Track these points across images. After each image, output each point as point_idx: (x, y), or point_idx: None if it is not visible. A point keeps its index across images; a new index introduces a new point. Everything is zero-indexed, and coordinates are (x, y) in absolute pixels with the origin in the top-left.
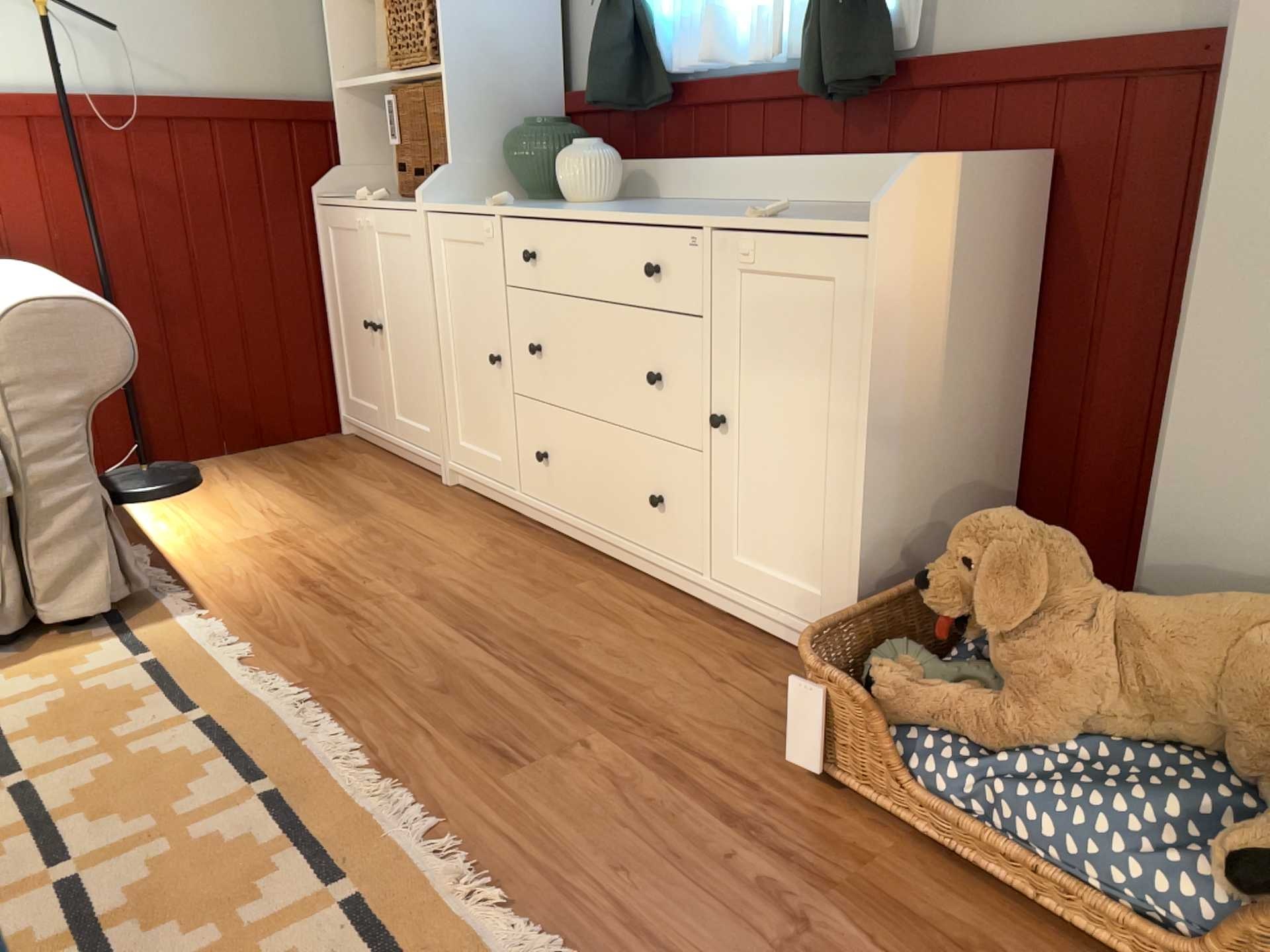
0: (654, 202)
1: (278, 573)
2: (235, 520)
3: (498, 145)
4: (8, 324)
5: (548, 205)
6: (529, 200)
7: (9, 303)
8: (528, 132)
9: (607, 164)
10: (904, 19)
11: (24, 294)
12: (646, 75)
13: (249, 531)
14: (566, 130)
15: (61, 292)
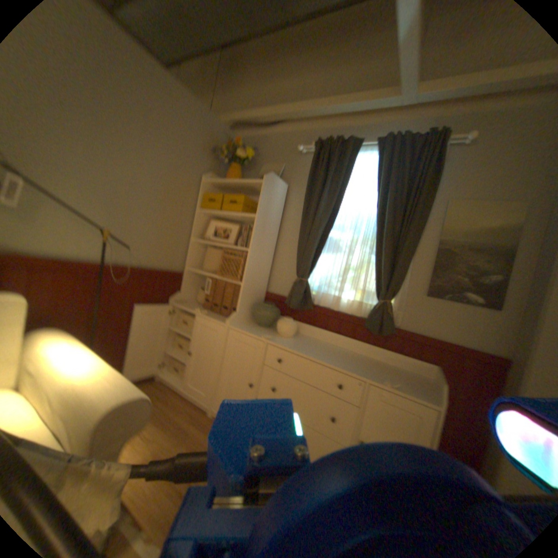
0: (304, 338)
1: (168, 492)
2: (132, 447)
3: (250, 306)
4: (105, 420)
5: (276, 336)
6: (260, 327)
7: (103, 404)
8: (267, 309)
9: (296, 327)
10: (397, 317)
11: (106, 393)
12: (304, 300)
13: (142, 456)
14: (277, 309)
15: (126, 392)
